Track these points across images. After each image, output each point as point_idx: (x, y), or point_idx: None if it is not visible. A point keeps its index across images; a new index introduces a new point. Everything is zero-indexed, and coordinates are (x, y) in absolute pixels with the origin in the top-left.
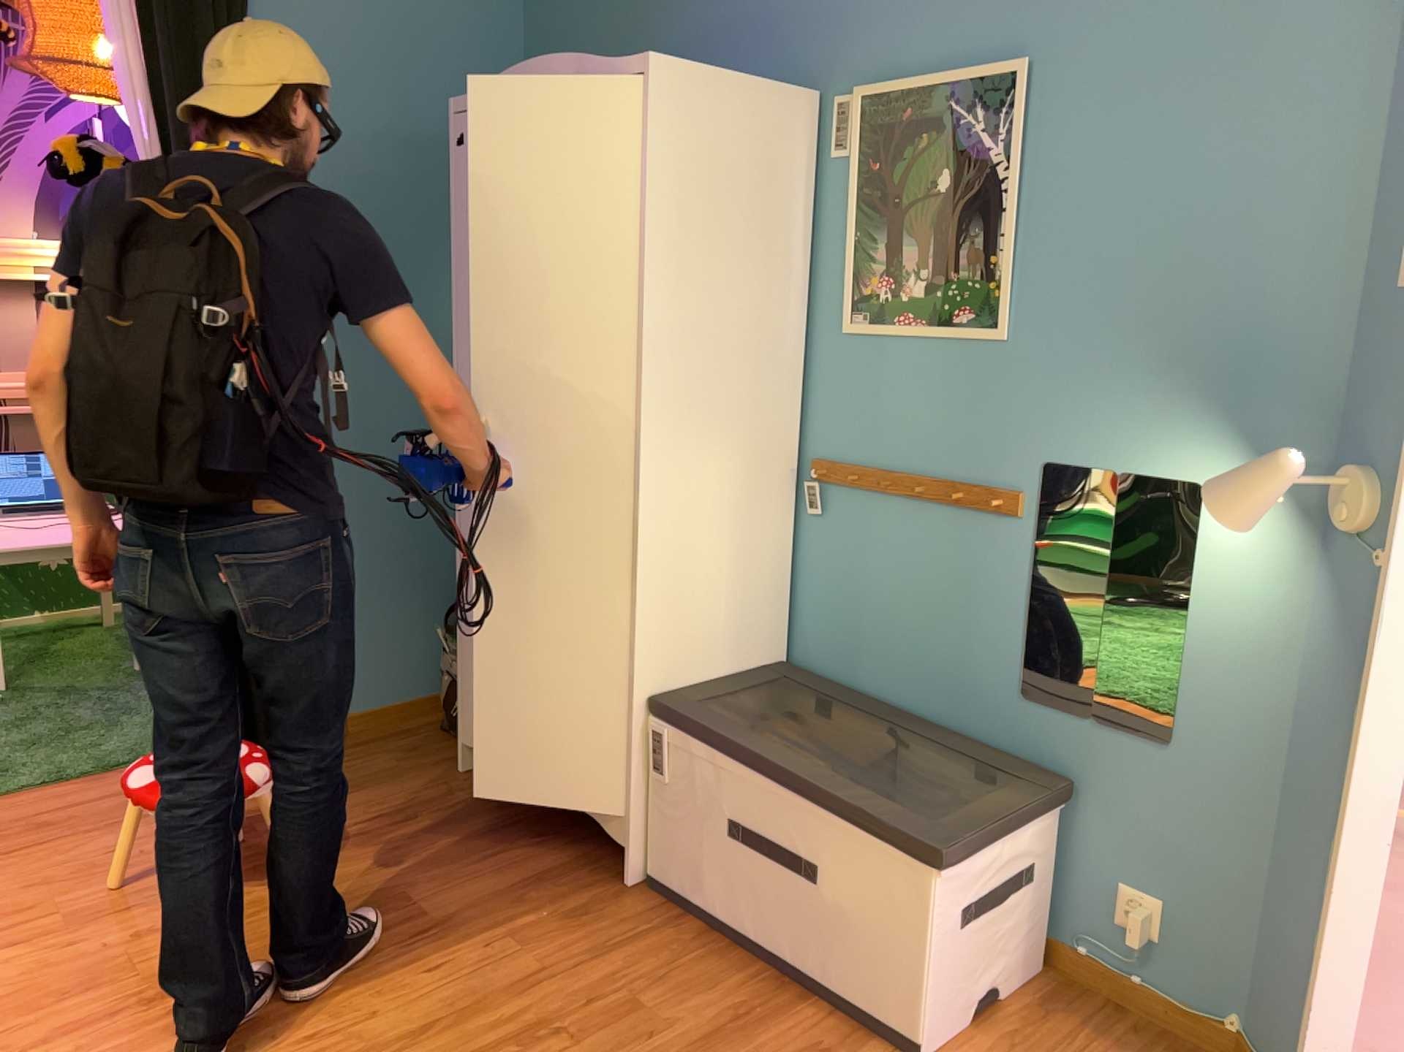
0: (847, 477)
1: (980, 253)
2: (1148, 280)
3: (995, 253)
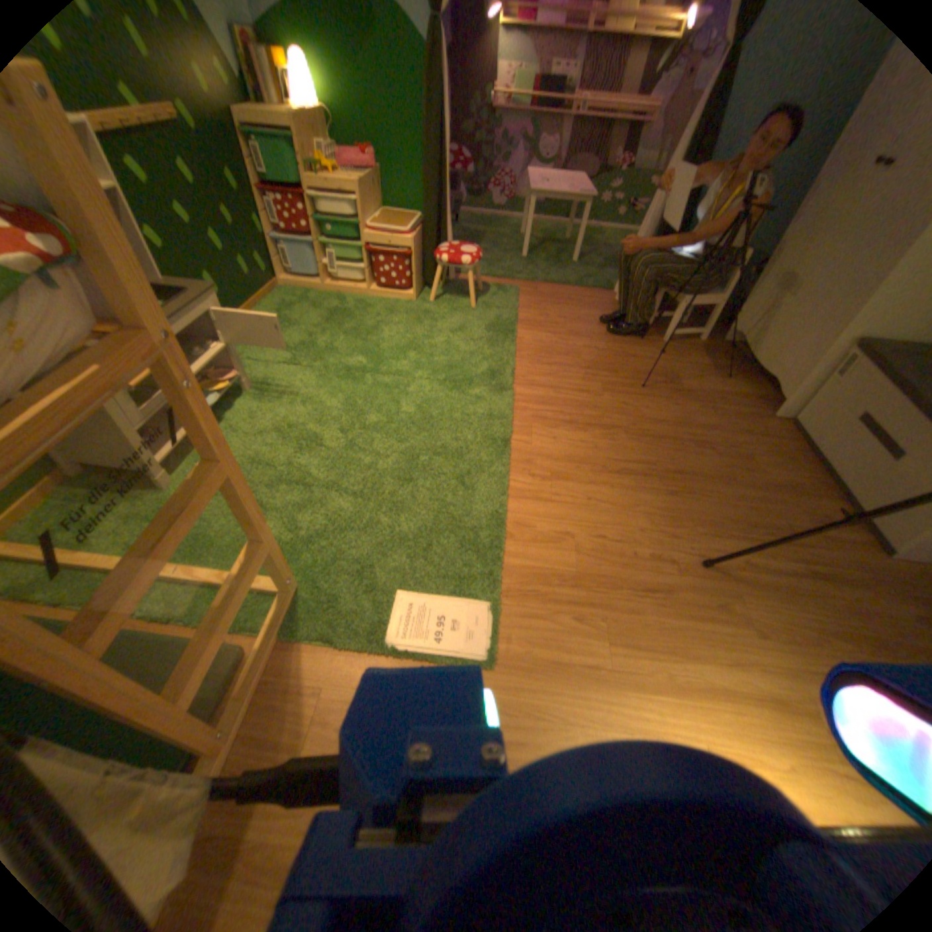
0: None
1: None
2: None
3: None
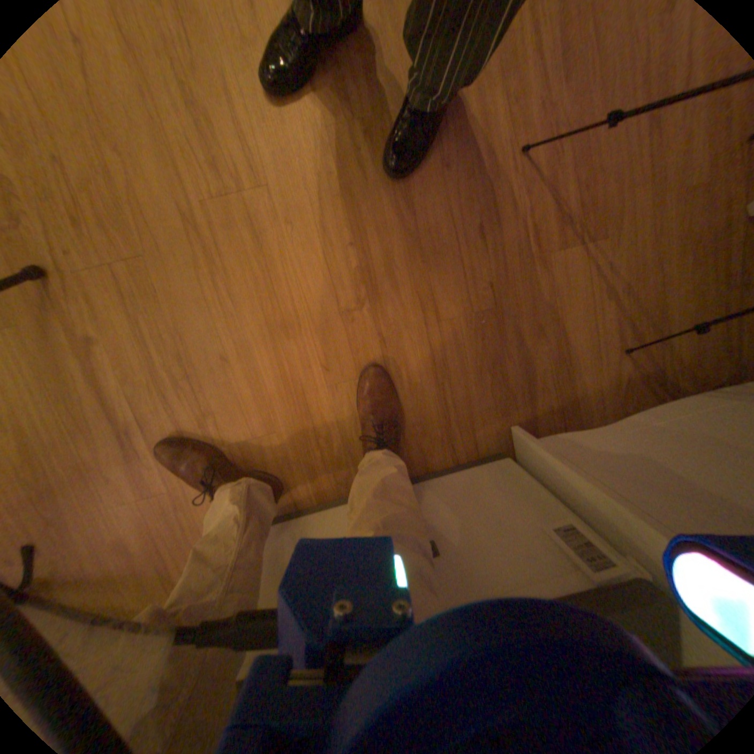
0: None
1: None
2: None
3: None
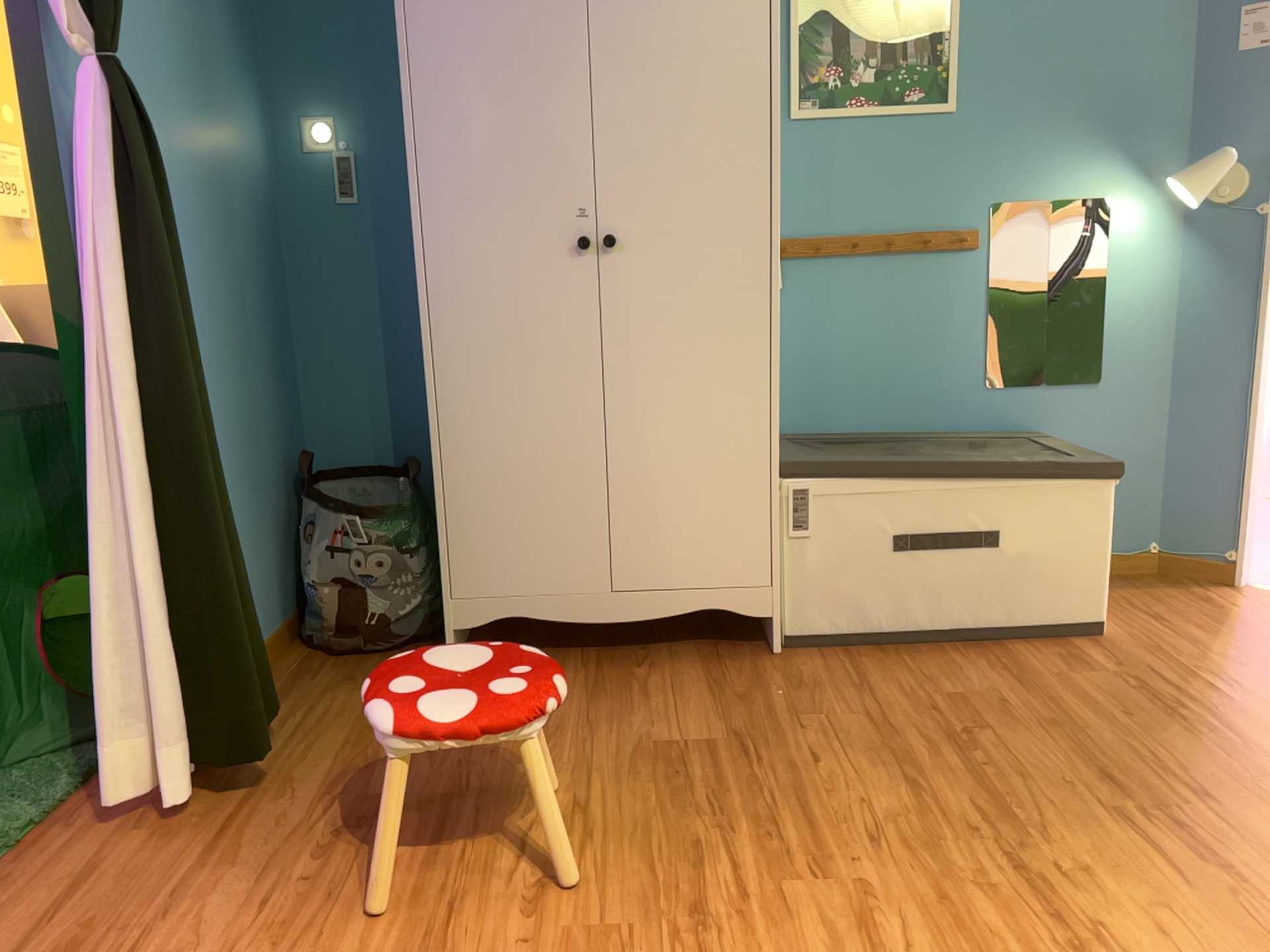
0: (821, 245)
1: (926, 43)
2: (1061, 58)
3: (940, 42)
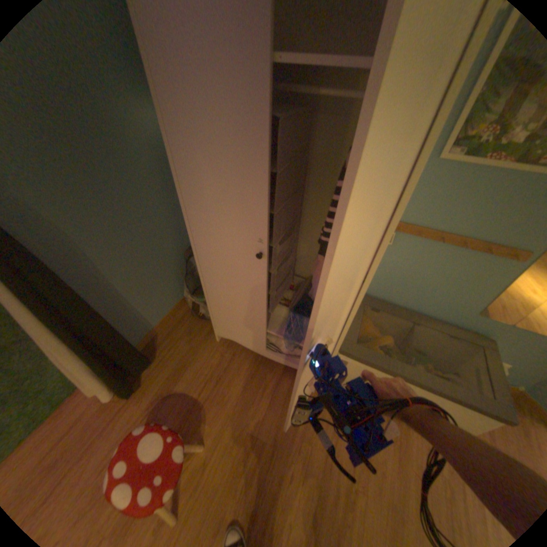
0: (423, 235)
1: None
2: None
3: None
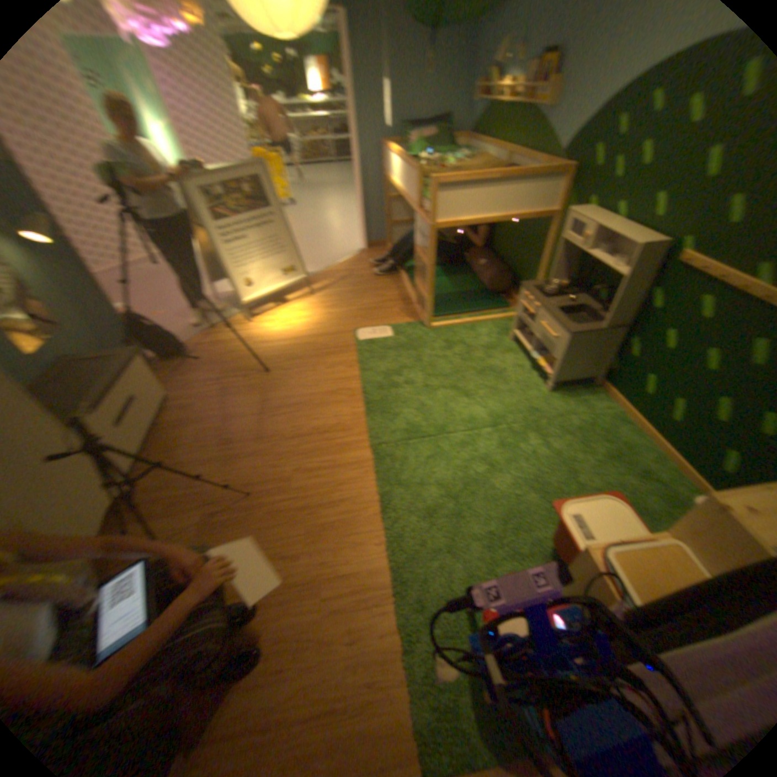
0: None
1: None
2: None
3: None
